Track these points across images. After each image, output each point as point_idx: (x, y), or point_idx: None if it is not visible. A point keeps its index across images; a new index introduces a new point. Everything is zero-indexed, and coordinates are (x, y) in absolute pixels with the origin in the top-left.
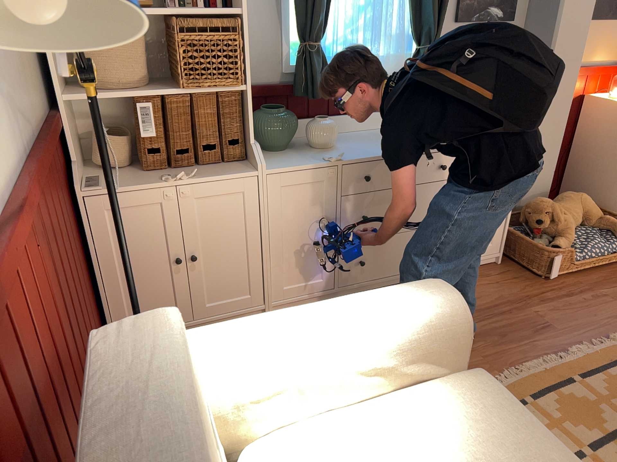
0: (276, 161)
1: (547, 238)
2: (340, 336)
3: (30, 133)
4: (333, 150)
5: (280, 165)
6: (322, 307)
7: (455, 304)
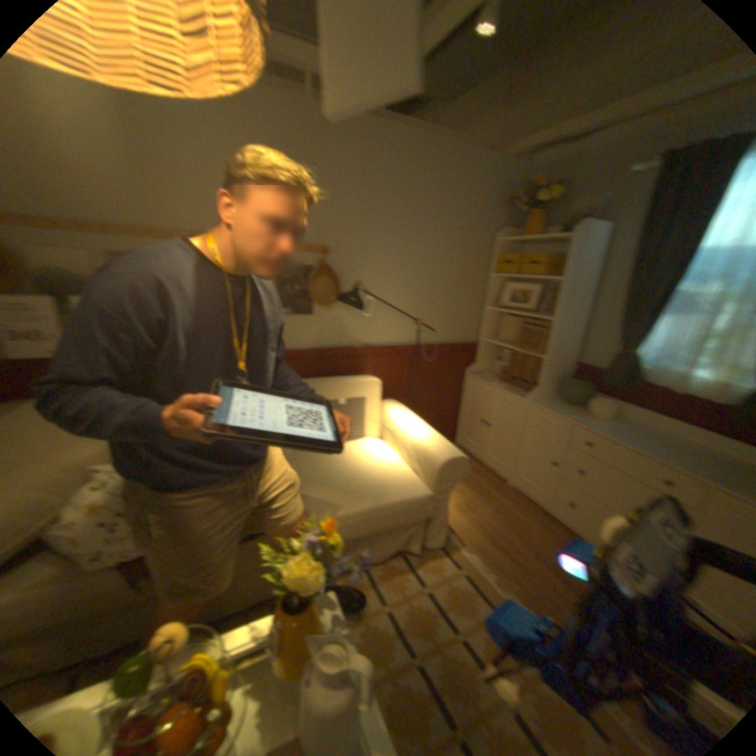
0: (549, 405)
1: None
2: (413, 432)
3: (442, 341)
4: (595, 421)
5: (545, 406)
6: (428, 428)
7: (447, 460)
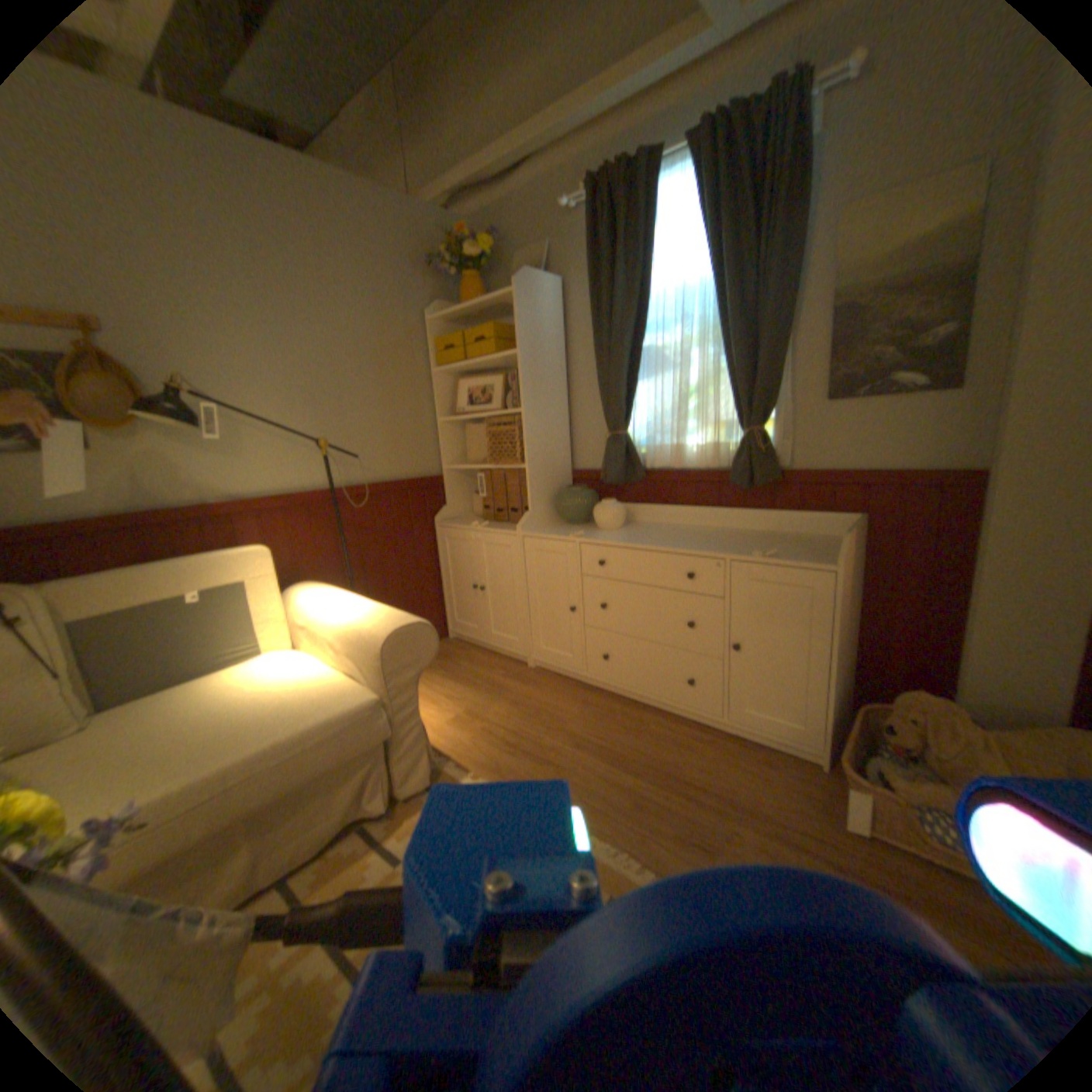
0: (545, 530)
1: (917, 775)
2: (335, 613)
3: (379, 478)
4: (602, 532)
5: (539, 532)
6: (363, 601)
7: (387, 632)
